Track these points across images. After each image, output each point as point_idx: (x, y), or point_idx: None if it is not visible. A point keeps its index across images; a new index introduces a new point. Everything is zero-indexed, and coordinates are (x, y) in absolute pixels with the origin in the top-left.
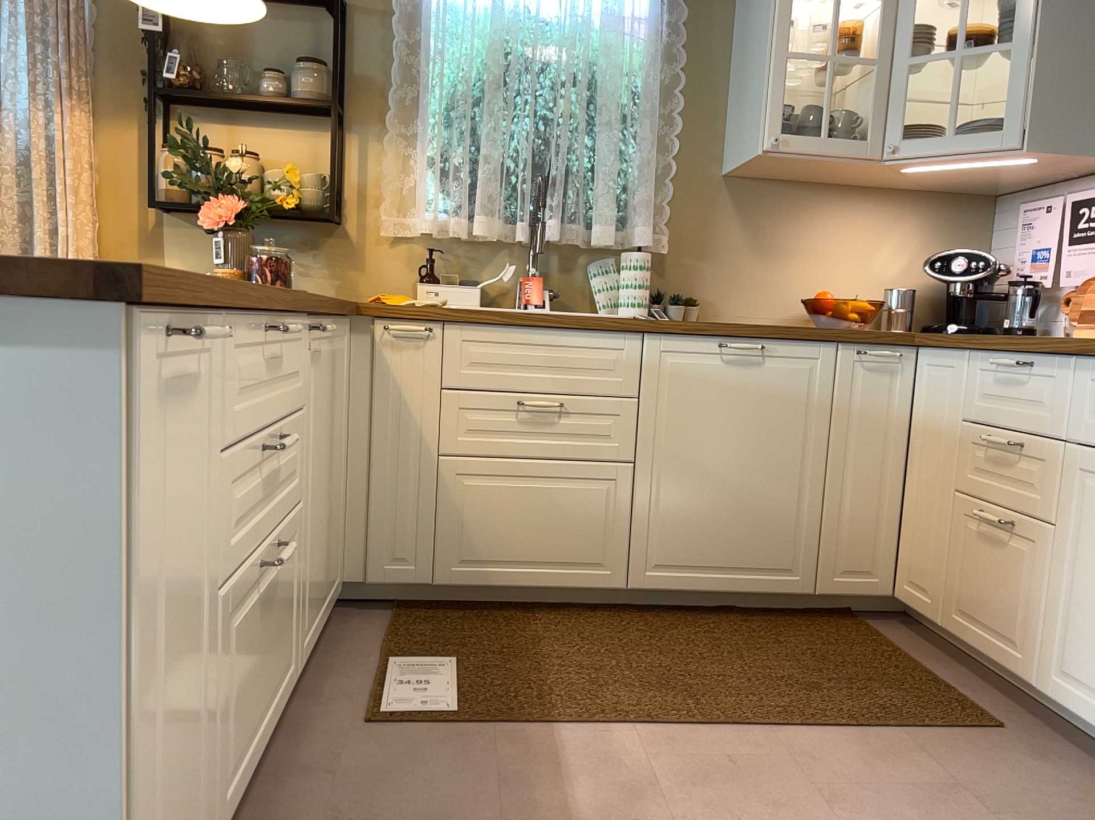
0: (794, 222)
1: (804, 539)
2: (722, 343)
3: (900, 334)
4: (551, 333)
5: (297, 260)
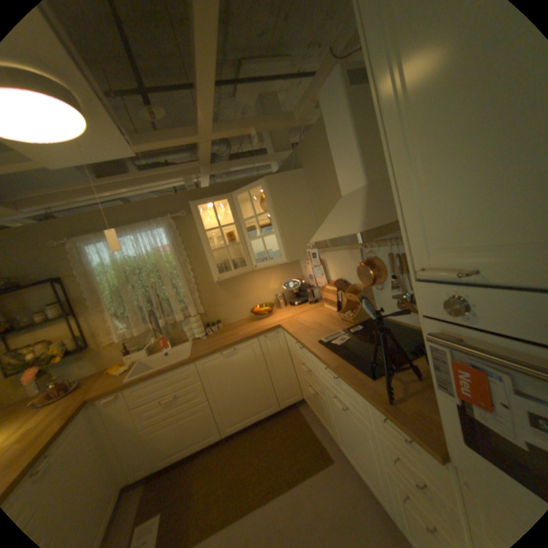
0: (241, 285)
1: (270, 397)
2: (221, 353)
3: (275, 326)
4: (162, 376)
5: (76, 365)
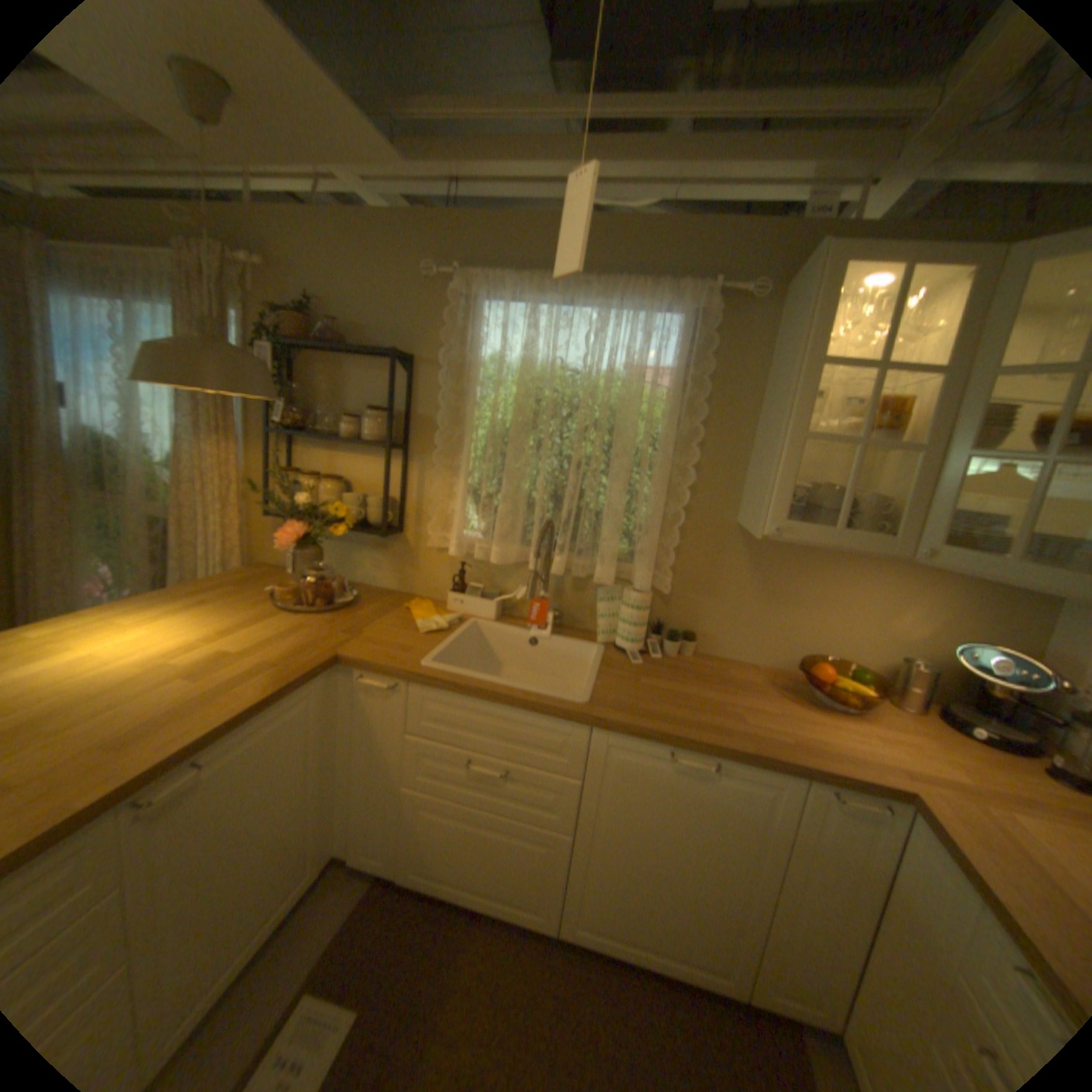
0: (809, 575)
1: (742, 954)
2: (674, 753)
3: (896, 789)
4: (501, 709)
5: (370, 556)
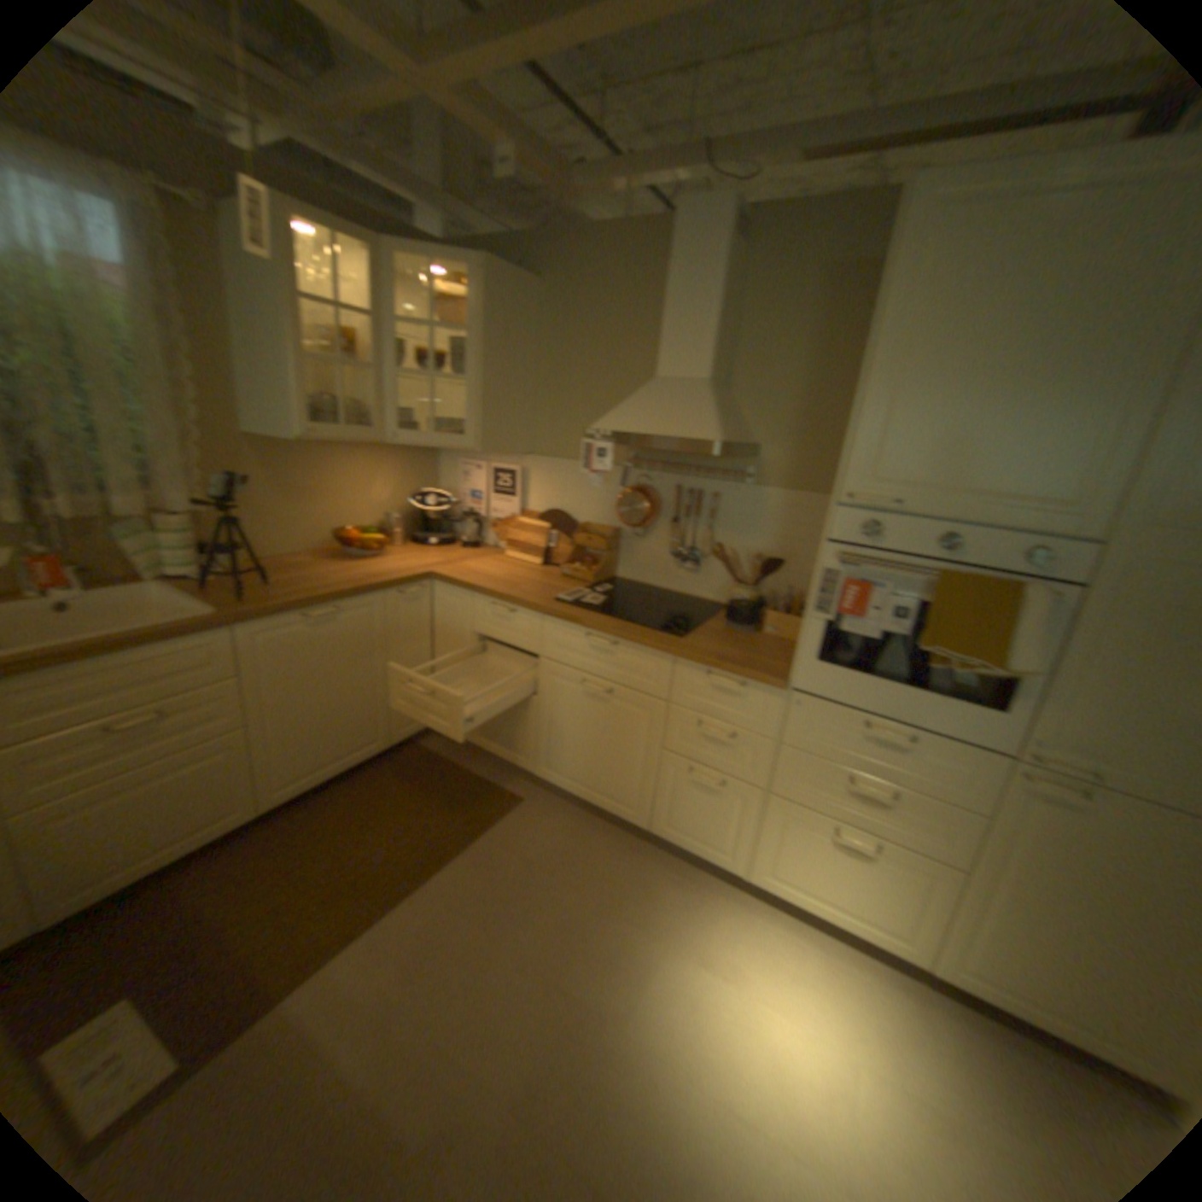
0: (305, 470)
1: (377, 720)
2: (300, 615)
3: (418, 574)
4: (123, 658)
5: None
